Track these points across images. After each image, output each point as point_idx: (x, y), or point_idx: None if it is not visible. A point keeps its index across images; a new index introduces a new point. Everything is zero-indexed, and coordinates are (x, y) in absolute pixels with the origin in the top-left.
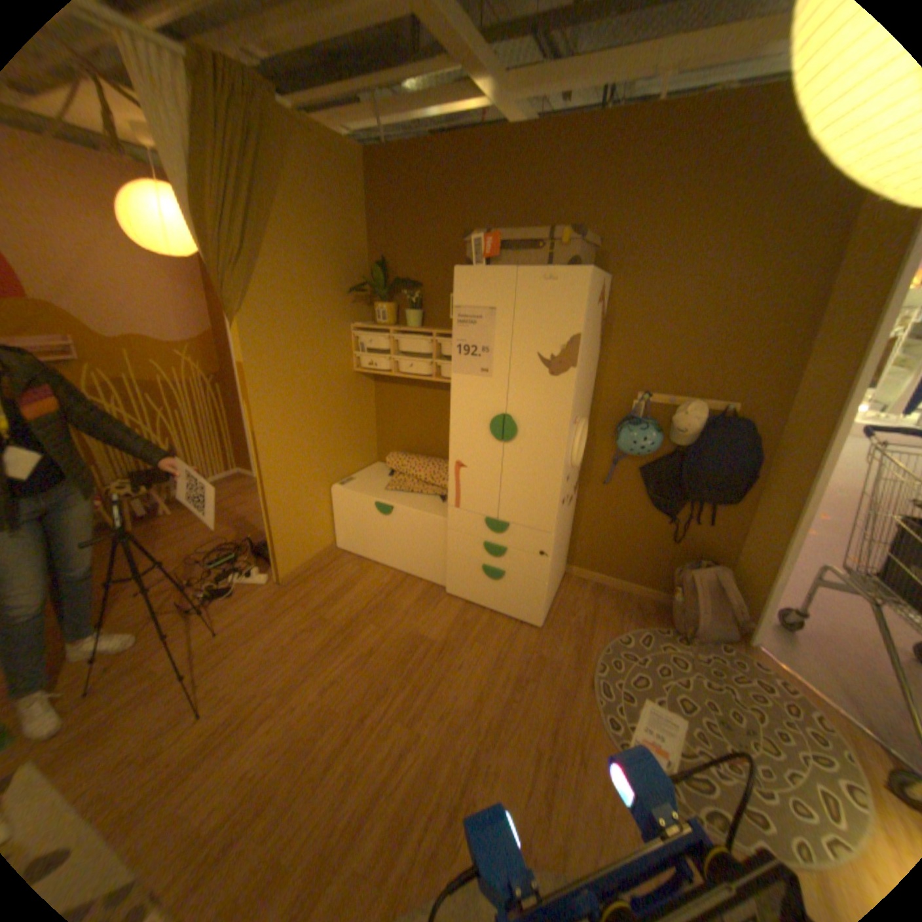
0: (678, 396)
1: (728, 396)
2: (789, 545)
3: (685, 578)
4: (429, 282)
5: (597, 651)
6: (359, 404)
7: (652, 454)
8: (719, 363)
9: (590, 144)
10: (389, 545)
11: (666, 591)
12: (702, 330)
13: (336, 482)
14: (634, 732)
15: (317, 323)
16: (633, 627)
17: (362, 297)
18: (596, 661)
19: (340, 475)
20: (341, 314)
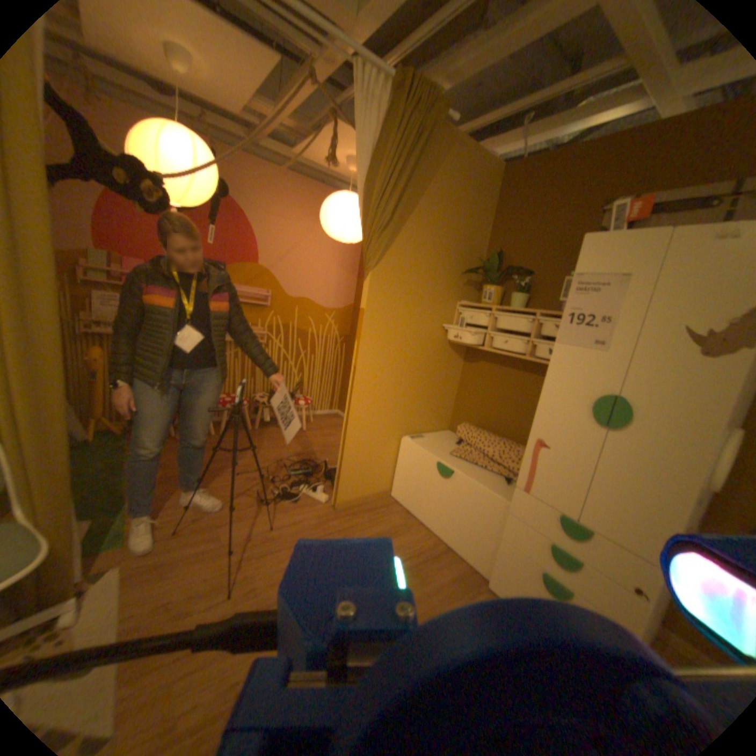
0: None
1: None
2: None
3: None
4: (542, 268)
5: None
6: (445, 371)
7: None
8: None
9: None
10: (438, 509)
11: None
12: None
13: (407, 434)
14: None
15: (430, 292)
16: None
17: (473, 280)
18: None
19: (412, 428)
20: (452, 289)
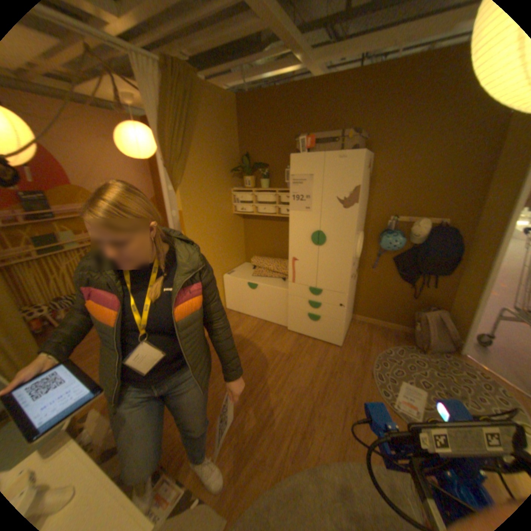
0: (413, 216)
1: (442, 215)
2: (481, 296)
3: (421, 317)
4: (272, 163)
5: (373, 357)
6: (235, 231)
7: (400, 249)
8: (436, 197)
9: (359, 84)
10: (255, 305)
11: (410, 326)
12: (426, 179)
13: (225, 273)
14: (397, 397)
15: (215, 189)
16: (392, 345)
17: (236, 174)
18: (373, 362)
19: (227, 269)
20: (226, 183)
